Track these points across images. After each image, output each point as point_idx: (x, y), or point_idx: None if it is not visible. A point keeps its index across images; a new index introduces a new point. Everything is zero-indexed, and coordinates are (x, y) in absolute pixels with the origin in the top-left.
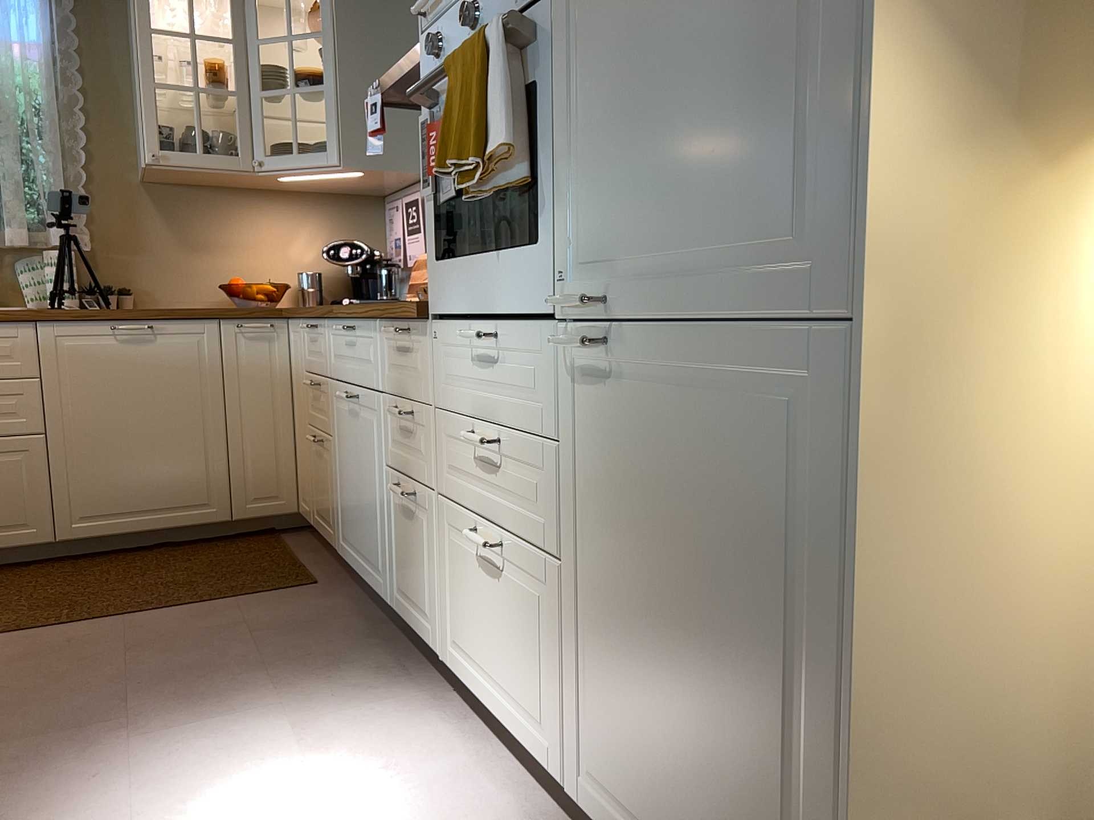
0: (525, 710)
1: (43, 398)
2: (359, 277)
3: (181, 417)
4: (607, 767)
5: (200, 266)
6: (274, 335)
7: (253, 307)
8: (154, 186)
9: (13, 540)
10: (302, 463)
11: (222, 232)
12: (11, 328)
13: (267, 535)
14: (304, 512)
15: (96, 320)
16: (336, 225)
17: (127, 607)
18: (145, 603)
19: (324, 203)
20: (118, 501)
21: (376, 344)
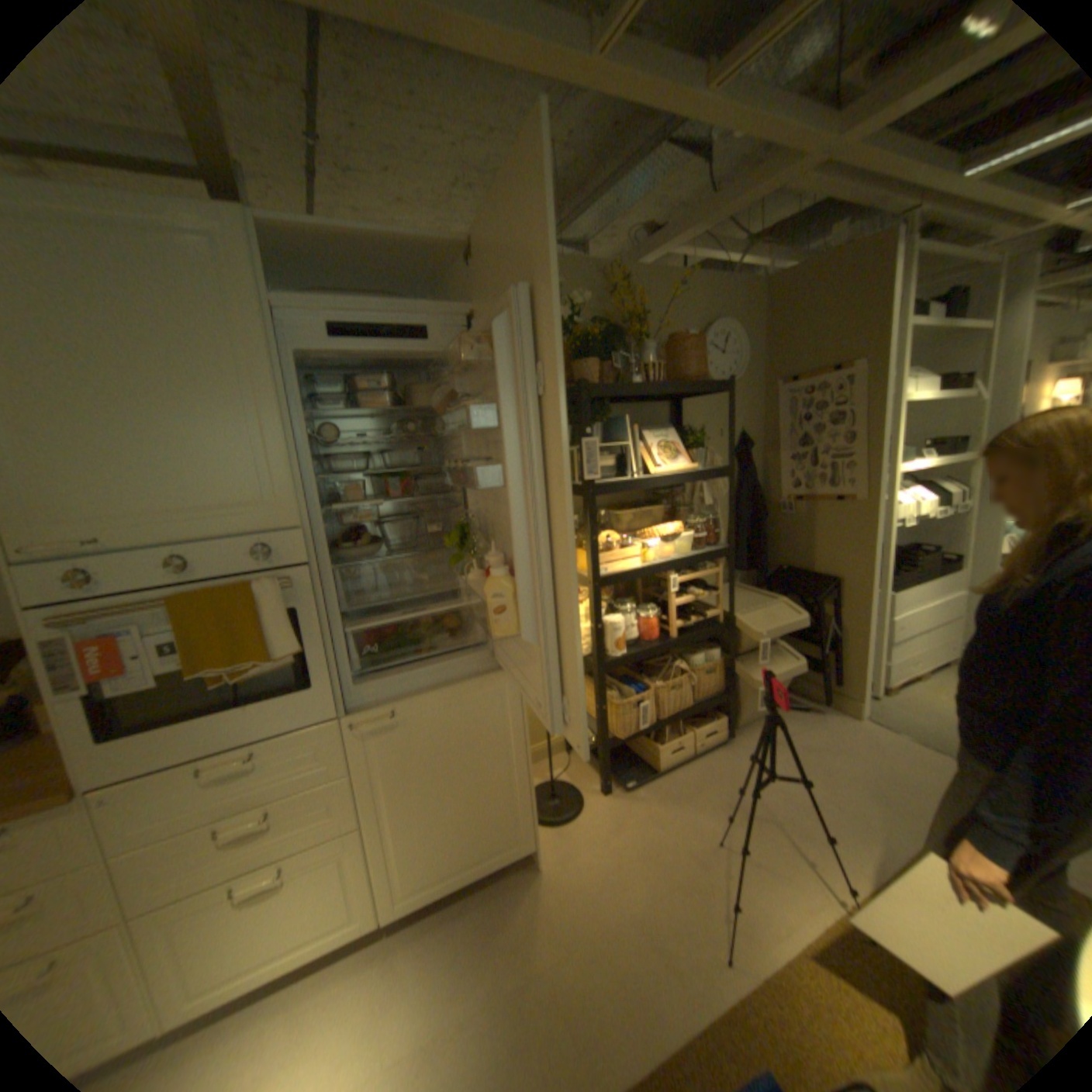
0: (318, 934)
1: None
2: None
3: None
4: (408, 882)
5: None
6: None
7: None
8: None
9: None
10: None
11: None
12: None
13: None
14: None
15: None
16: None
17: None
18: None
19: None
20: None
21: None
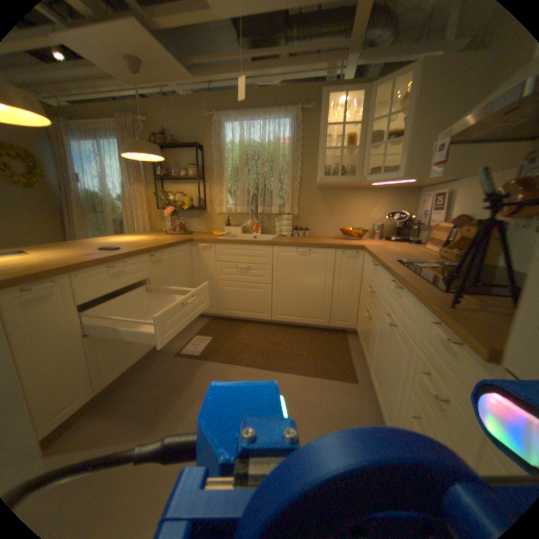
0: None
1: (272, 272)
2: (401, 228)
3: (315, 285)
4: None
5: (334, 220)
6: (357, 257)
7: (351, 244)
8: (321, 189)
9: (259, 316)
10: (360, 315)
11: (344, 207)
12: (264, 247)
13: (341, 334)
14: (358, 333)
15: (291, 246)
16: (394, 203)
17: (282, 366)
18: (288, 365)
19: (390, 193)
20: (291, 311)
21: (418, 314)
